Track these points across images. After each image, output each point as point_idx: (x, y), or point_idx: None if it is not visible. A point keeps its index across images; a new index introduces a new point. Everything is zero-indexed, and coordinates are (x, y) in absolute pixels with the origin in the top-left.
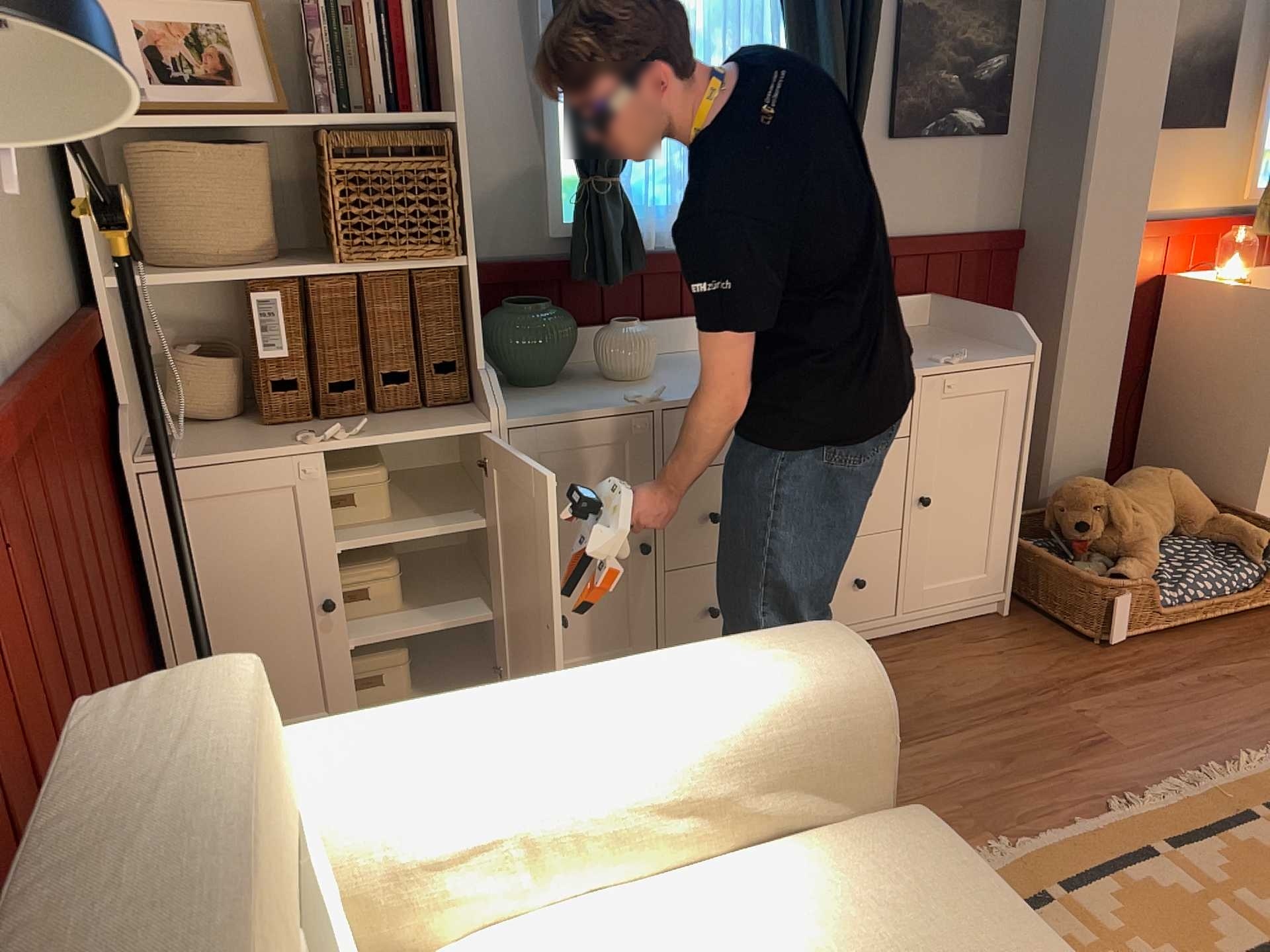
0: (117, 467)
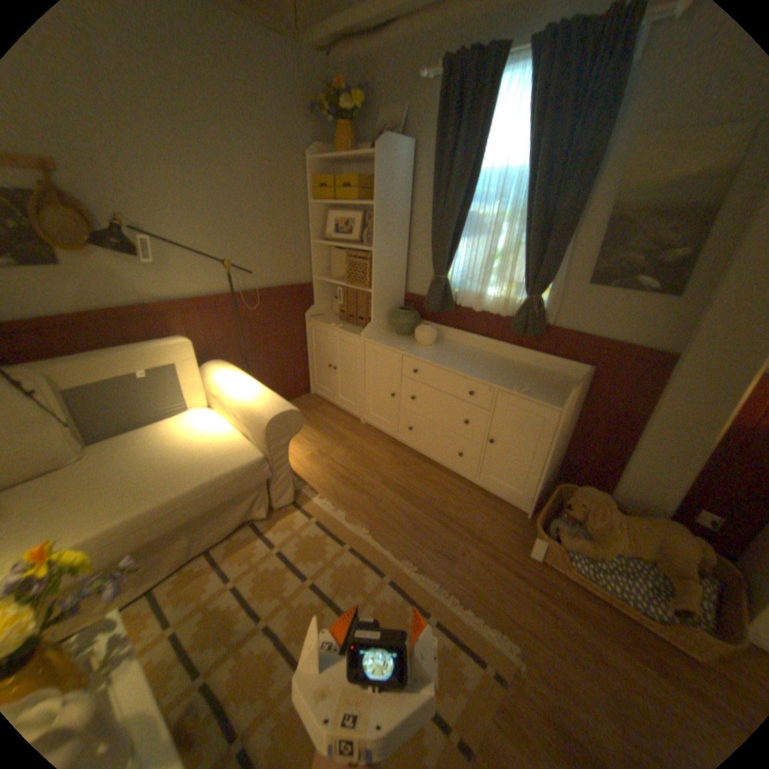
0: (305, 317)
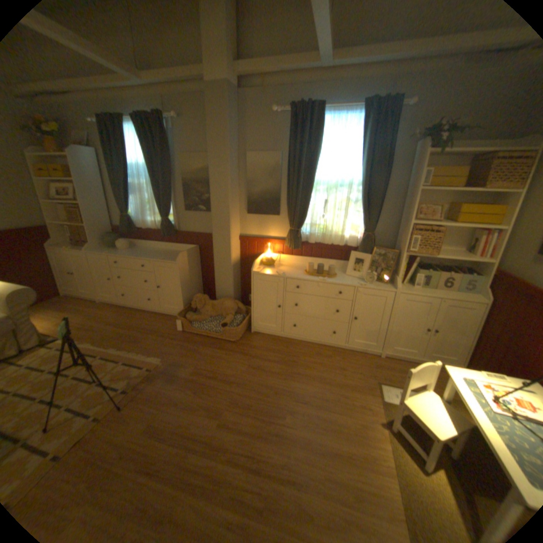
0: (44, 247)
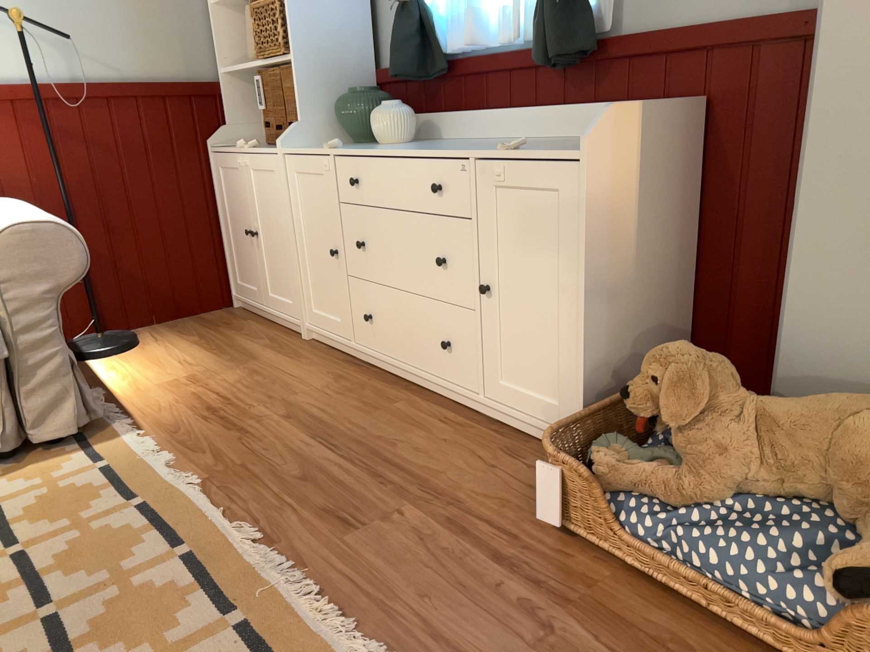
0: (209, 150)
